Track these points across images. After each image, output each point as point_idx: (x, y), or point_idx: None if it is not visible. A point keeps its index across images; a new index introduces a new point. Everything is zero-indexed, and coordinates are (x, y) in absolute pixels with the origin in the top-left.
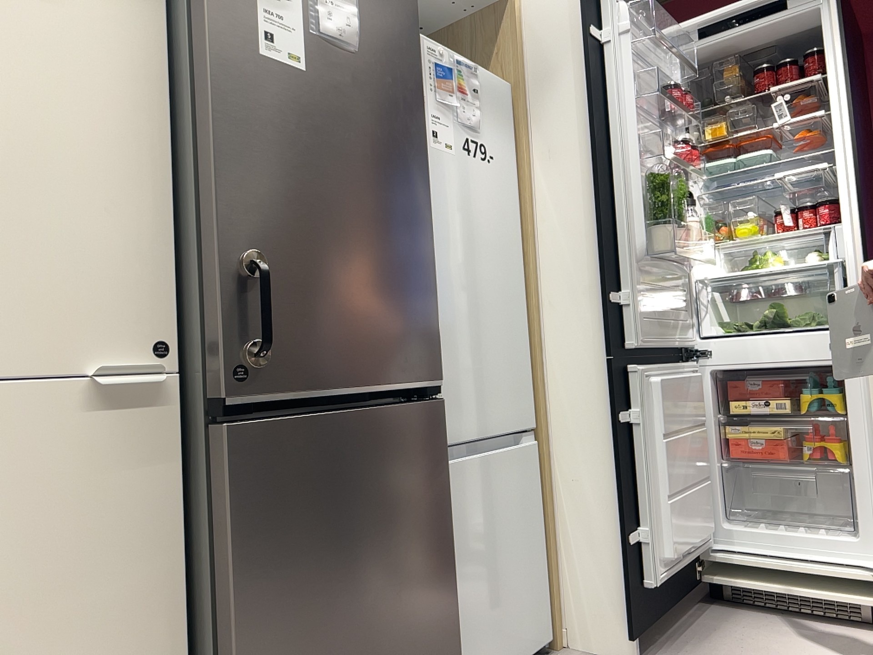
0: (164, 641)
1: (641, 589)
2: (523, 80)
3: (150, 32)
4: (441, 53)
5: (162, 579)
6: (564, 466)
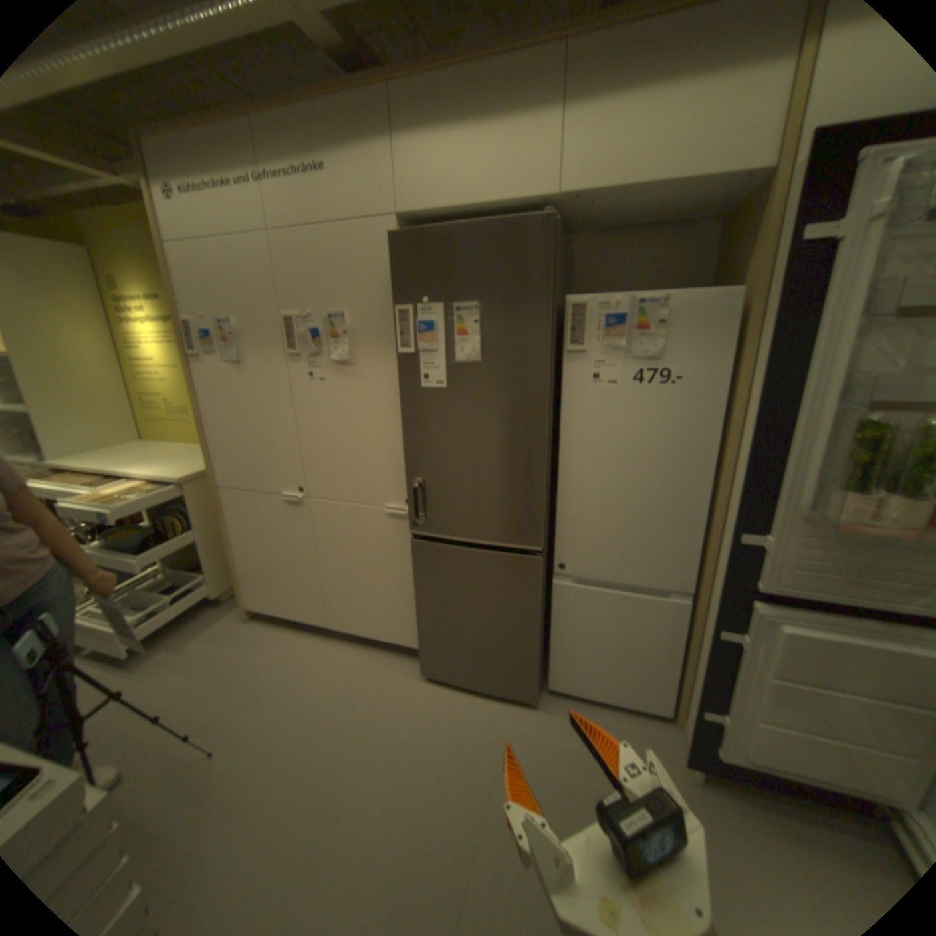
0: (414, 590)
1: (715, 752)
2: (766, 276)
3: (400, 376)
4: (617, 301)
5: (413, 573)
6: (708, 632)
